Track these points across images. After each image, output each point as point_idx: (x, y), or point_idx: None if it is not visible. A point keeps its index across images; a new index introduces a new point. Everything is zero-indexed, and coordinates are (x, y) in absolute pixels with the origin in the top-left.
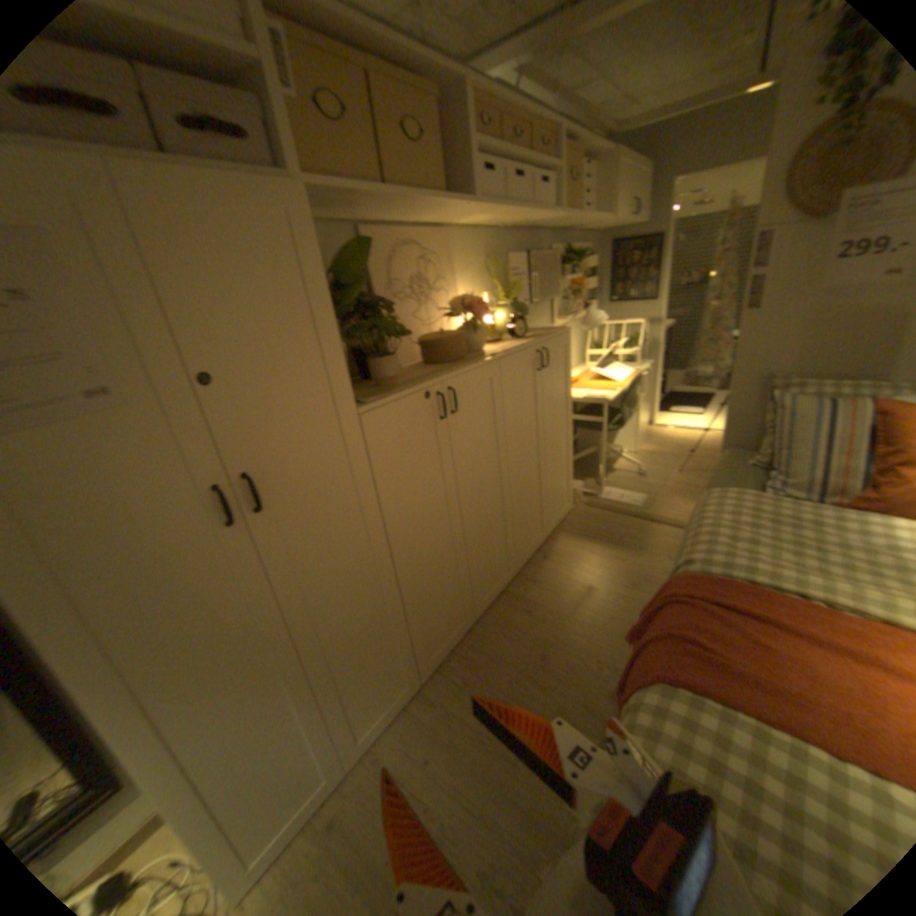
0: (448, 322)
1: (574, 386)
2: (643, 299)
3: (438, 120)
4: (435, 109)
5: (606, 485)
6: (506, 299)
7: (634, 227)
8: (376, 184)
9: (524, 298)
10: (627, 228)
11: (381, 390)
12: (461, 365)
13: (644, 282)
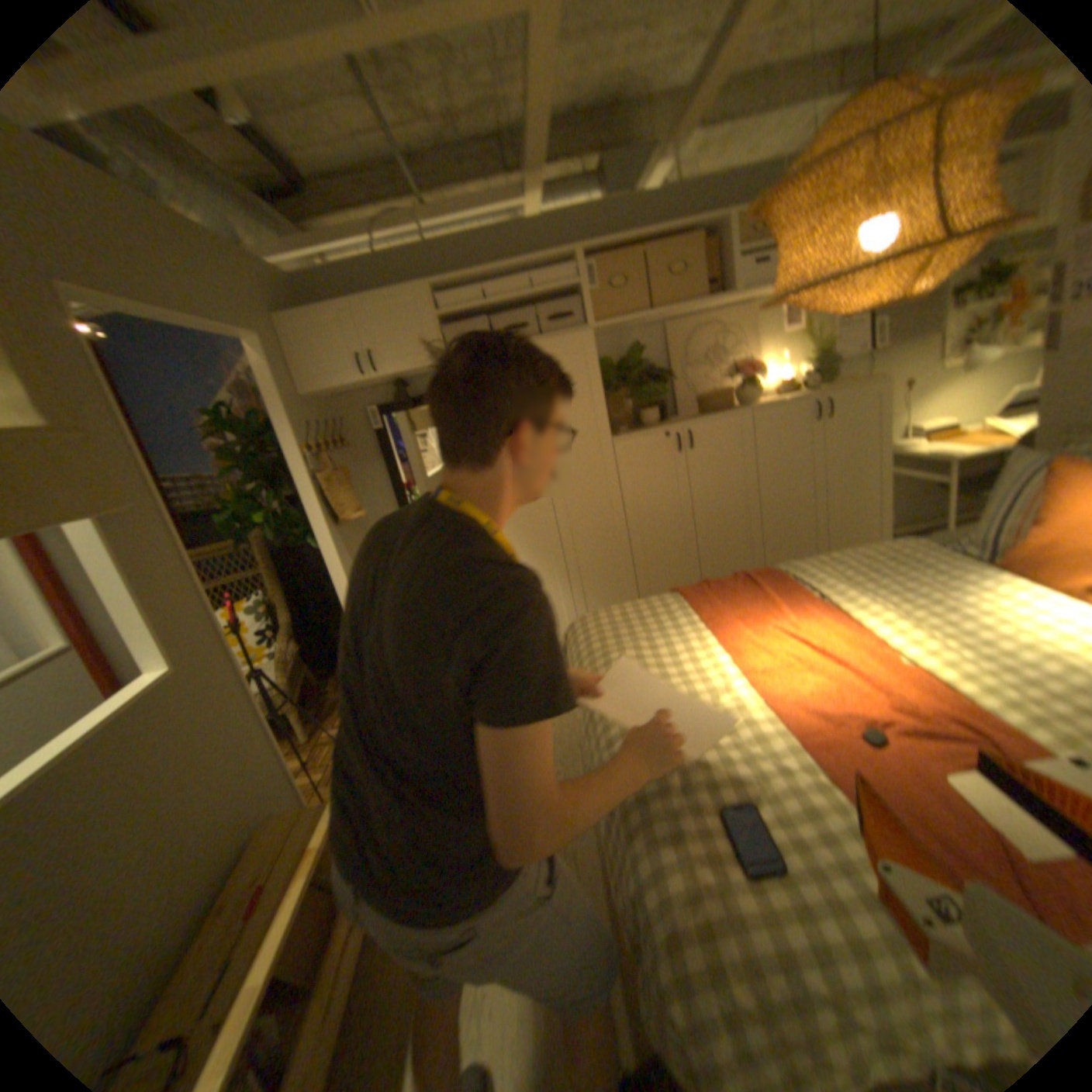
0: (738, 381)
1: (948, 441)
2: None
3: (719, 243)
4: (715, 237)
5: None
6: (821, 352)
7: None
8: (641, 314)
9: (860, 347)
10: None
11: (639, 431)
12: (709, 416)
13: None
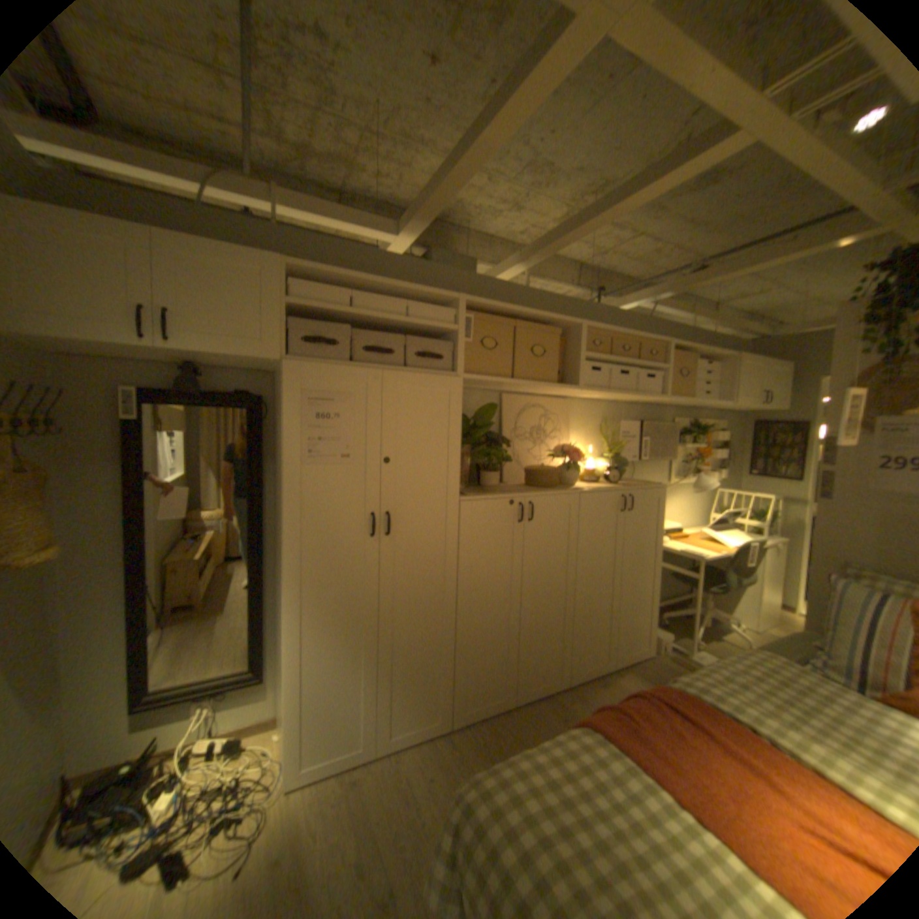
0: (555, 462)
1: (681, 541)
2: (787, 479)
3: (565, 343)
4: (563, 338)
5: (704, 651)
6: (612, 454)
7: (778, 413)
8: (506, 380)
9: (633, 456)
10: (771, 413)
11: (482, 493)
12: (546, 491)
13: (788, 463)
